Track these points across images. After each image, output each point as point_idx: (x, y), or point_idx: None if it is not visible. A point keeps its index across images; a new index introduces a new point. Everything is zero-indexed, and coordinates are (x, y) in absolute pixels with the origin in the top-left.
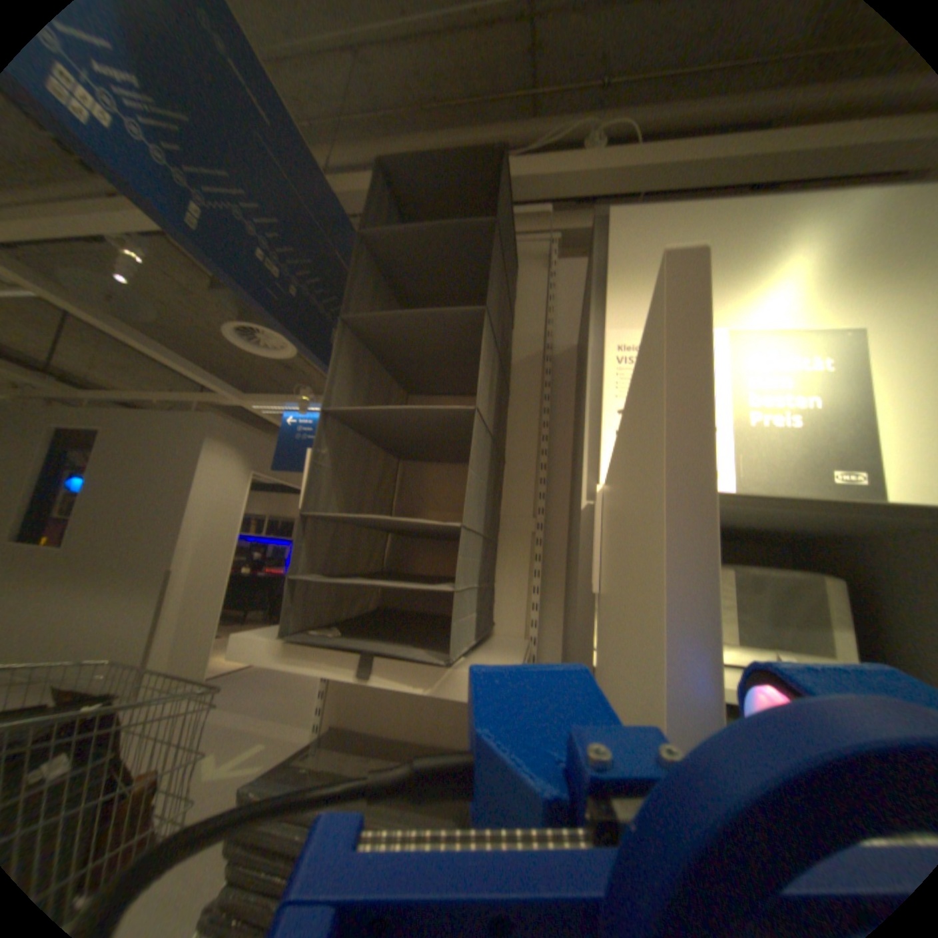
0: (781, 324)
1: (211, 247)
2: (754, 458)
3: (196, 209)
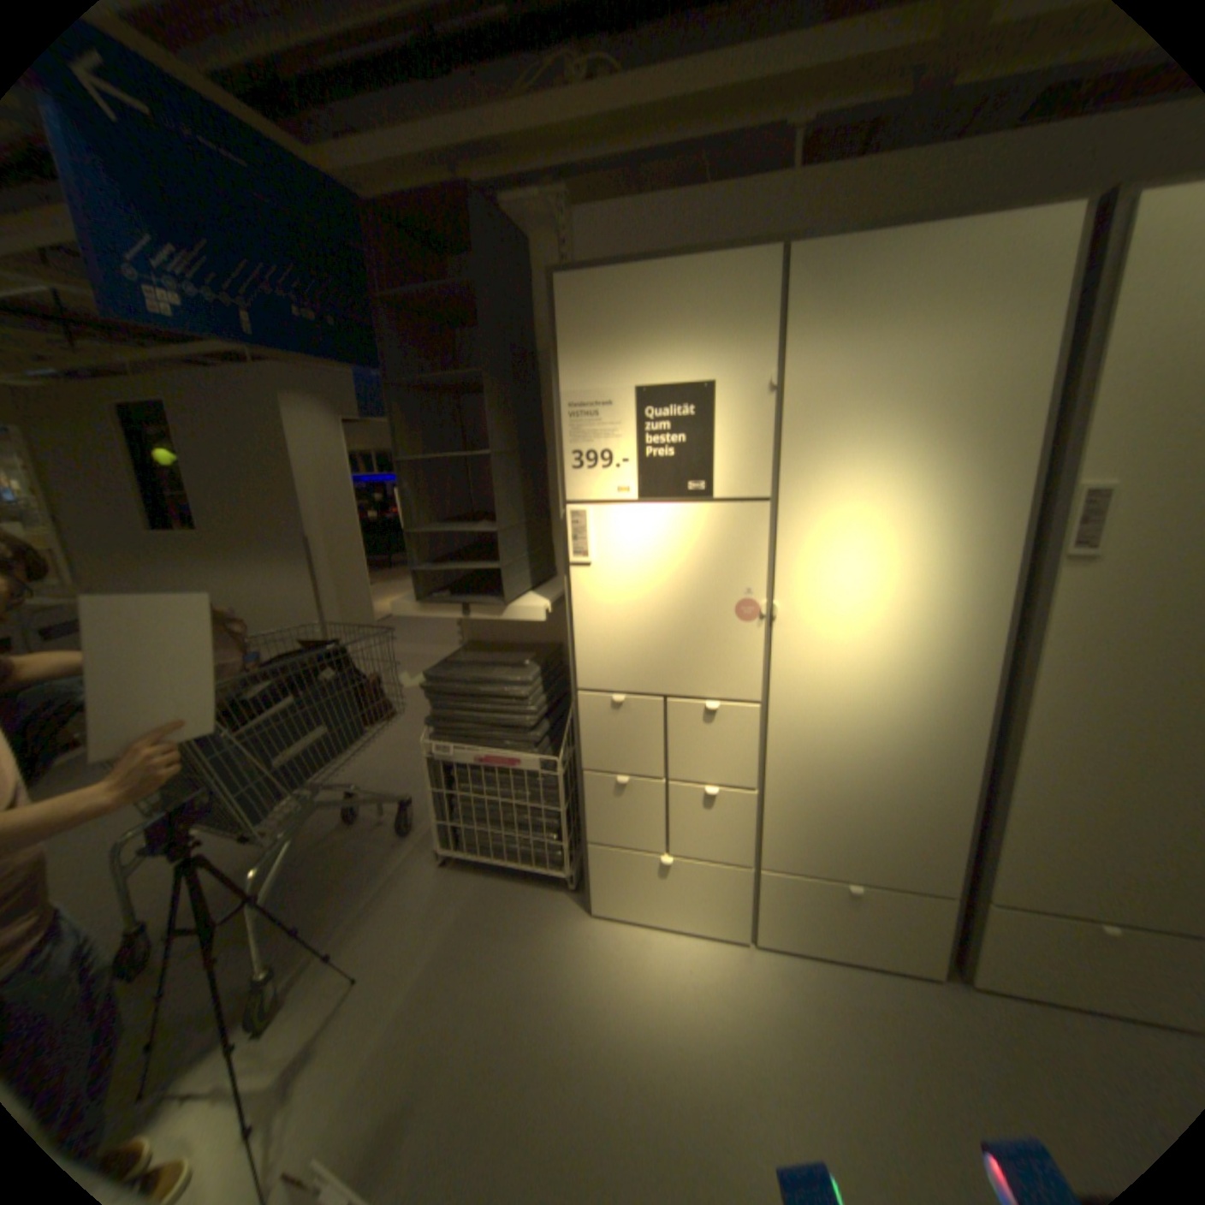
0: (667, 378)
1: (266, 337)
2: (648, 477)
3: (245, 314)
